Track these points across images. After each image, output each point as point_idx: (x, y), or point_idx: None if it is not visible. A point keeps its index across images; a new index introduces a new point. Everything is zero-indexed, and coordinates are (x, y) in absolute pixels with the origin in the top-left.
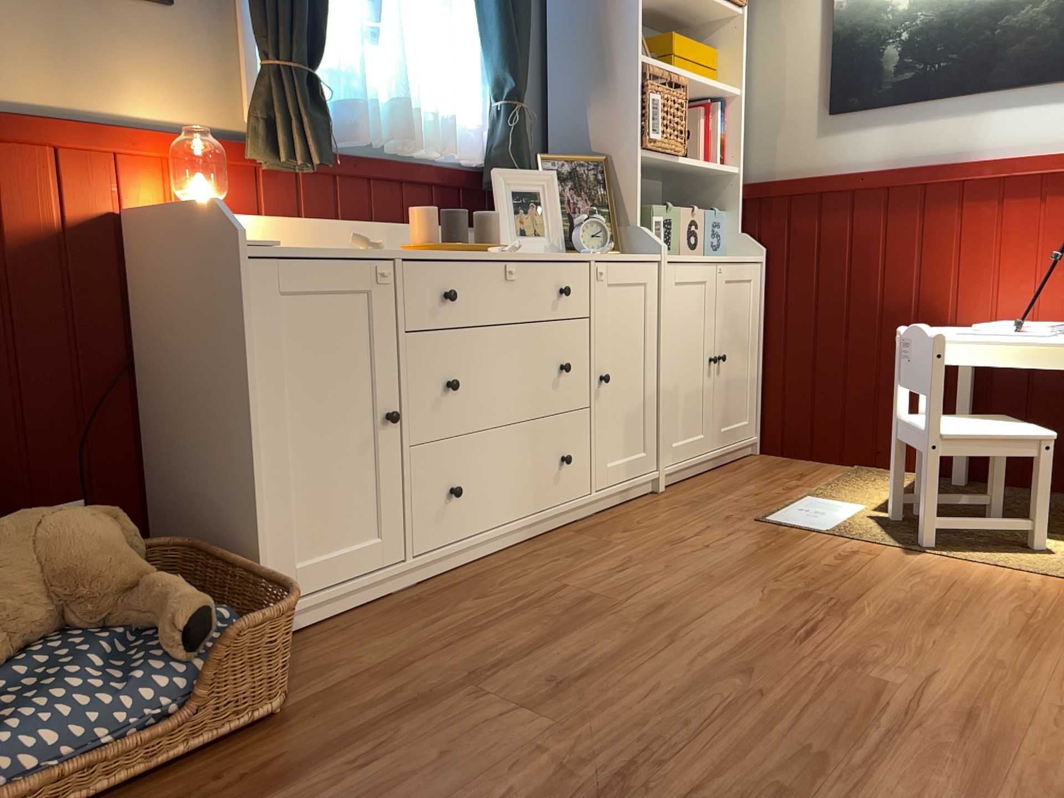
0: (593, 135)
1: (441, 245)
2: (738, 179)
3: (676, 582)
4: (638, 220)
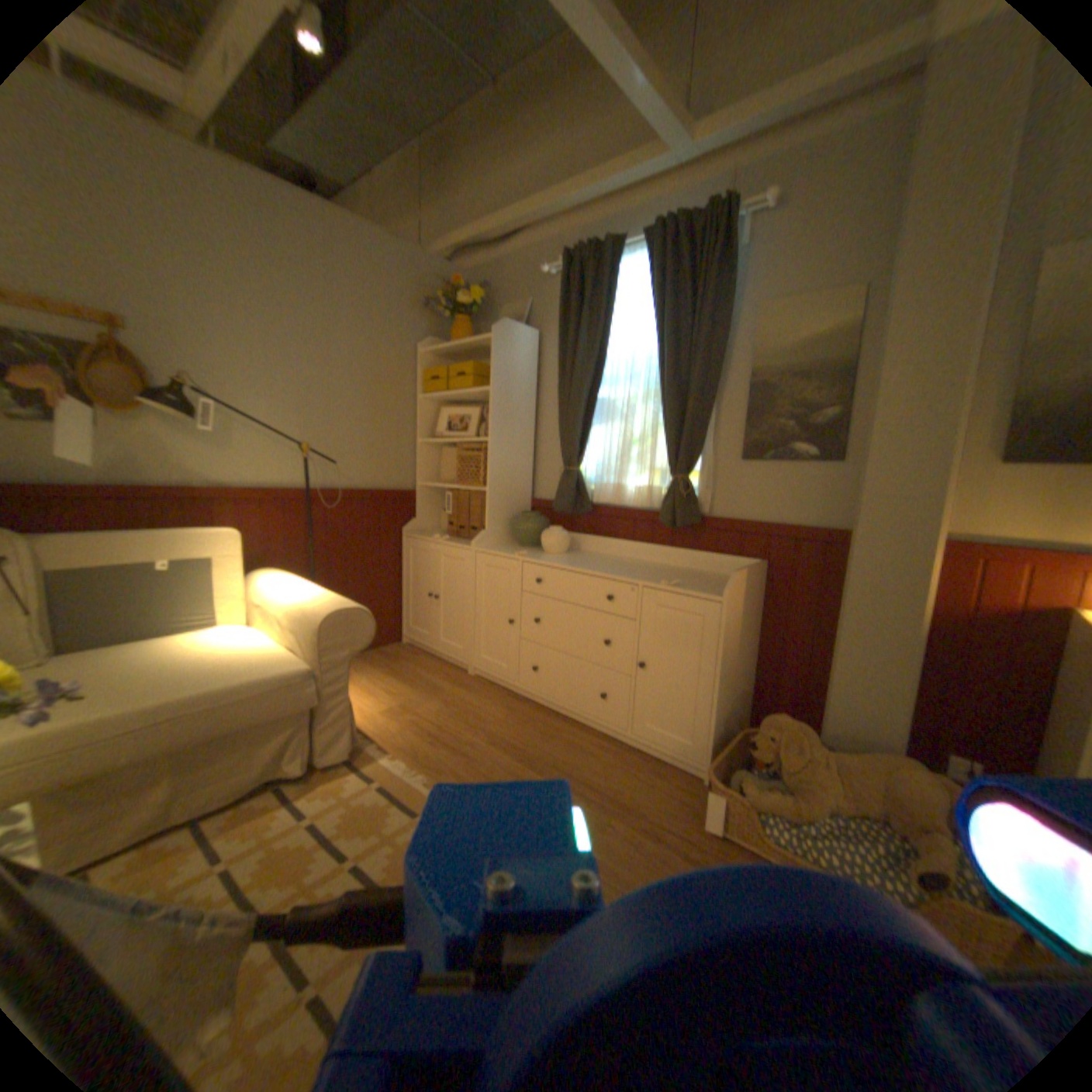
0: None
1: None
2: None
3: None
4: None
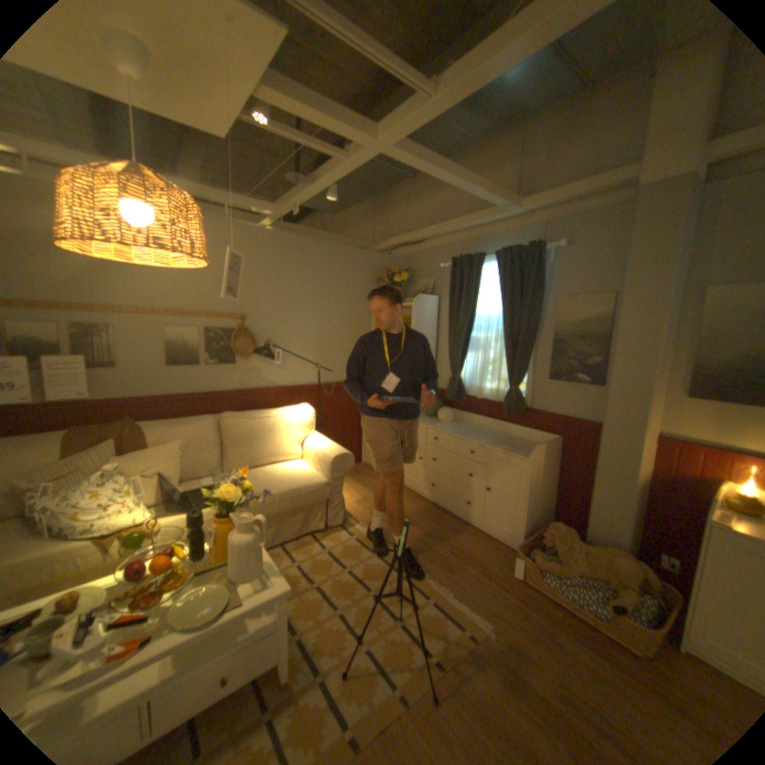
0: None
1: None
2: None
3: None
4: None
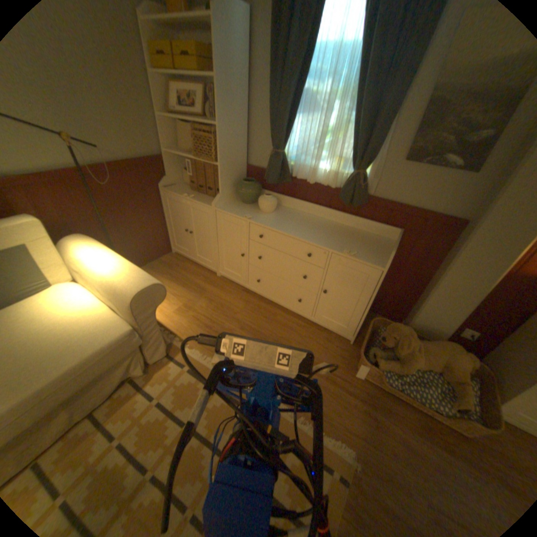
0: None
1: None
2: None
3: None
4: None
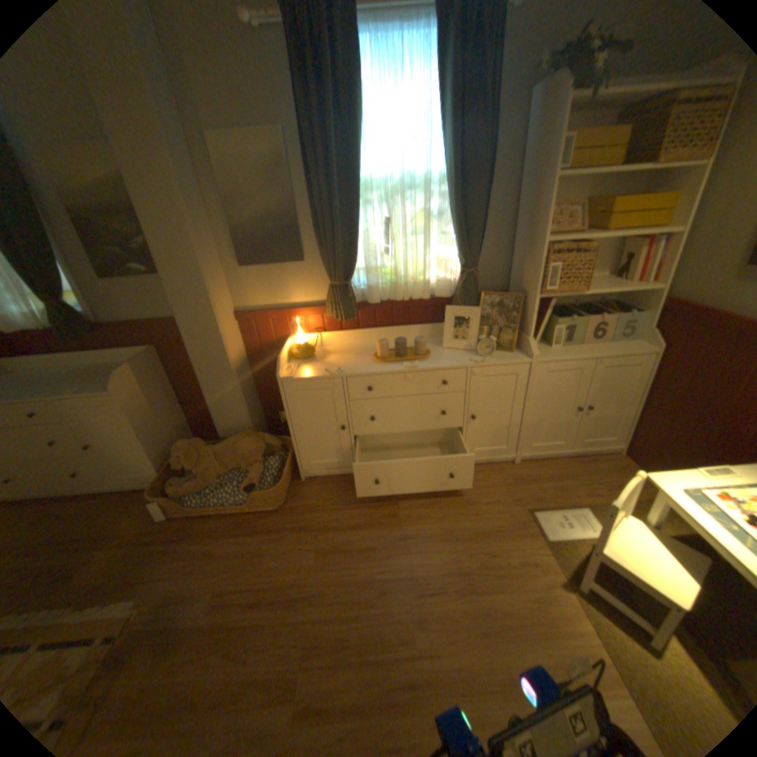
0: (524, 277)
1: (381, 361)
2: (663, 293)
3: (434, 528)
4: (535, 333)
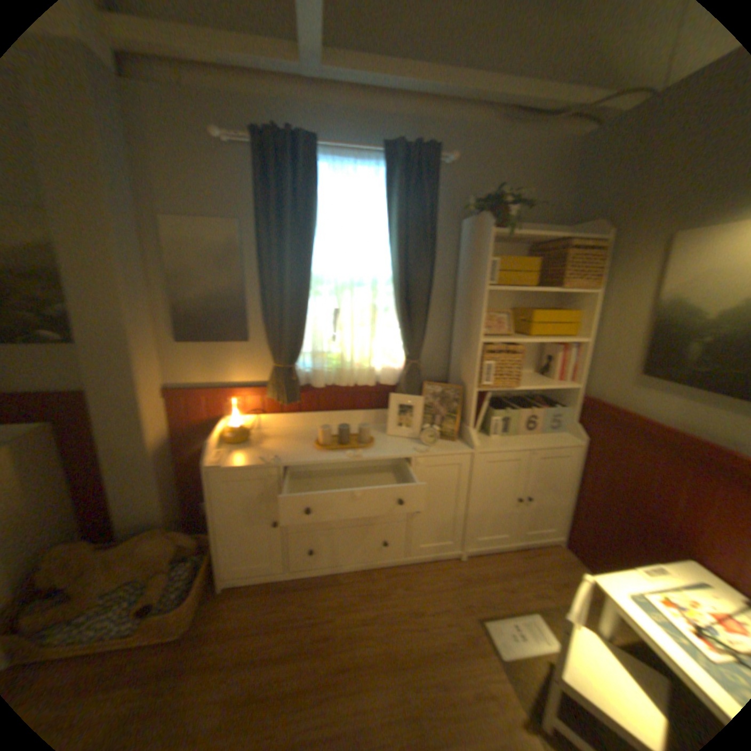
0: (463, 371)
1: (324, 448)
2: (581, 392)
3: (377, 653)
4: (475, 423)
